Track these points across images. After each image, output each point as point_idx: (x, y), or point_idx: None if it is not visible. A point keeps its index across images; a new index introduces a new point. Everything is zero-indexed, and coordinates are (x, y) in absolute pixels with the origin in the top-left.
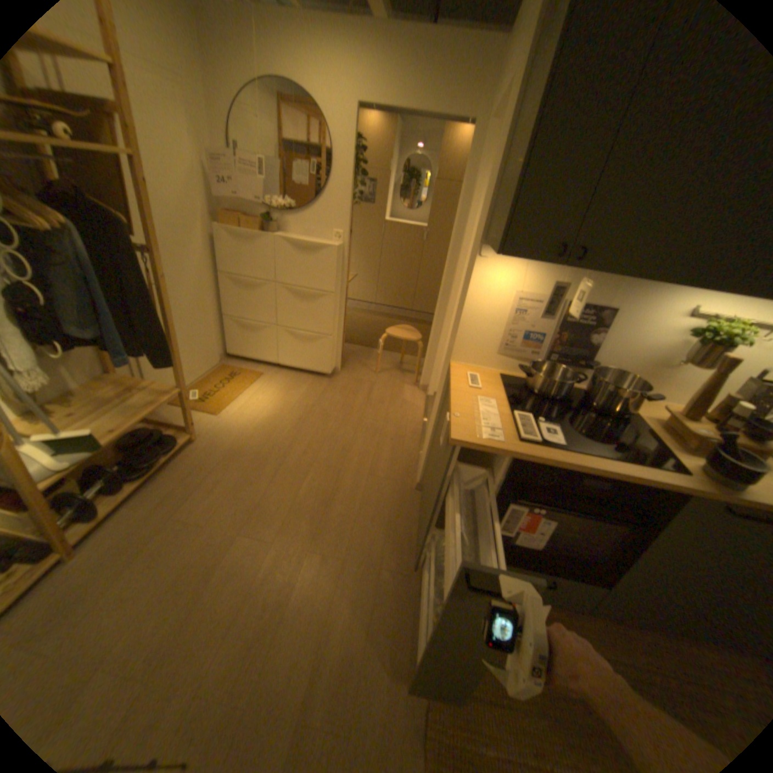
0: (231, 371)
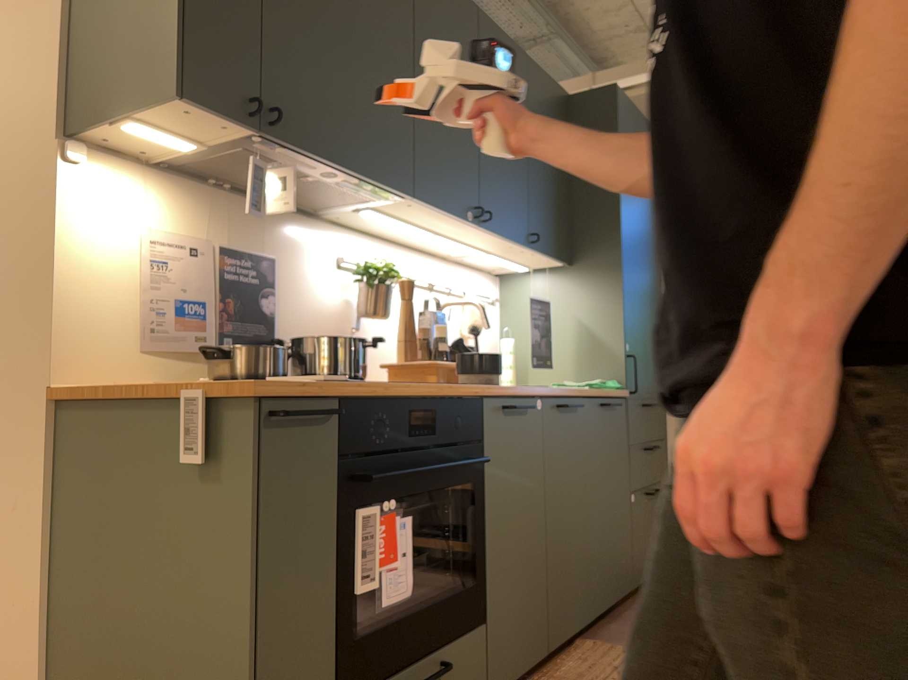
0: None
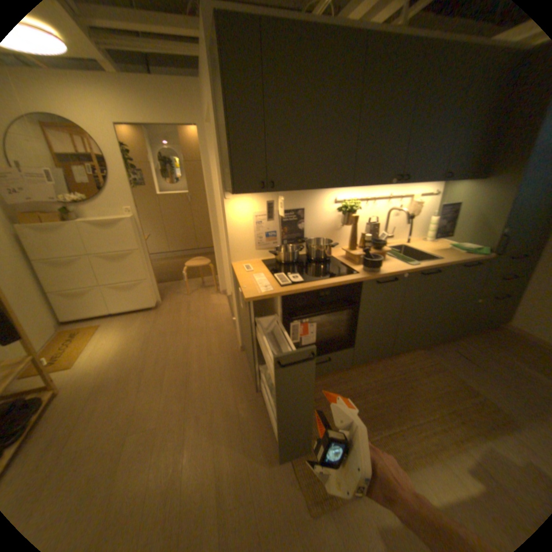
0: (69, 333)
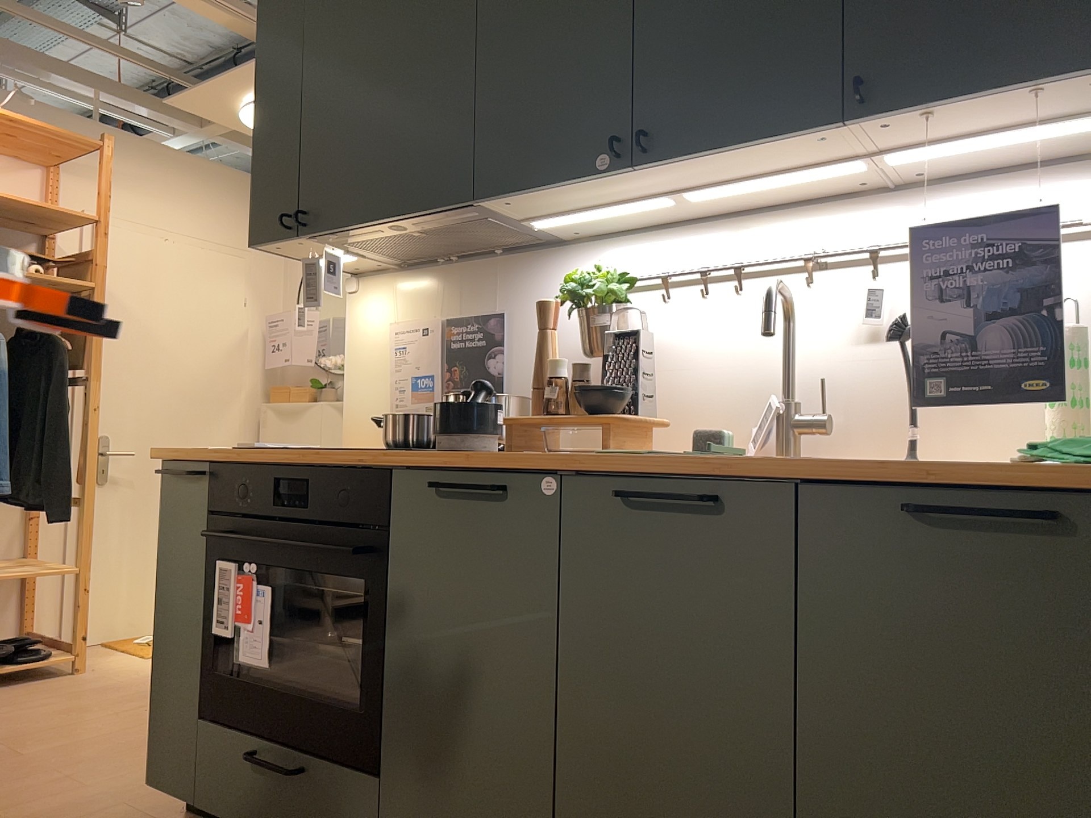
0: None
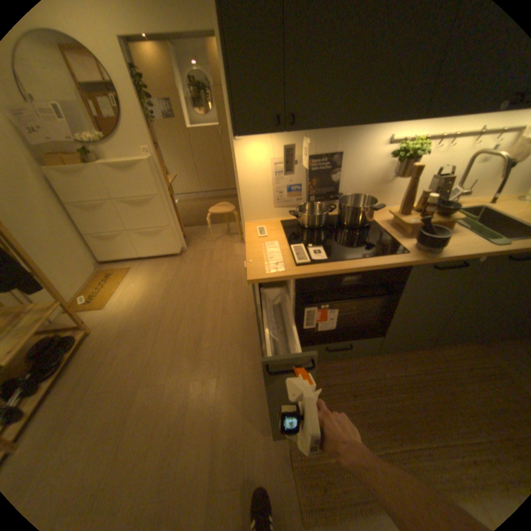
0: (105, 273)
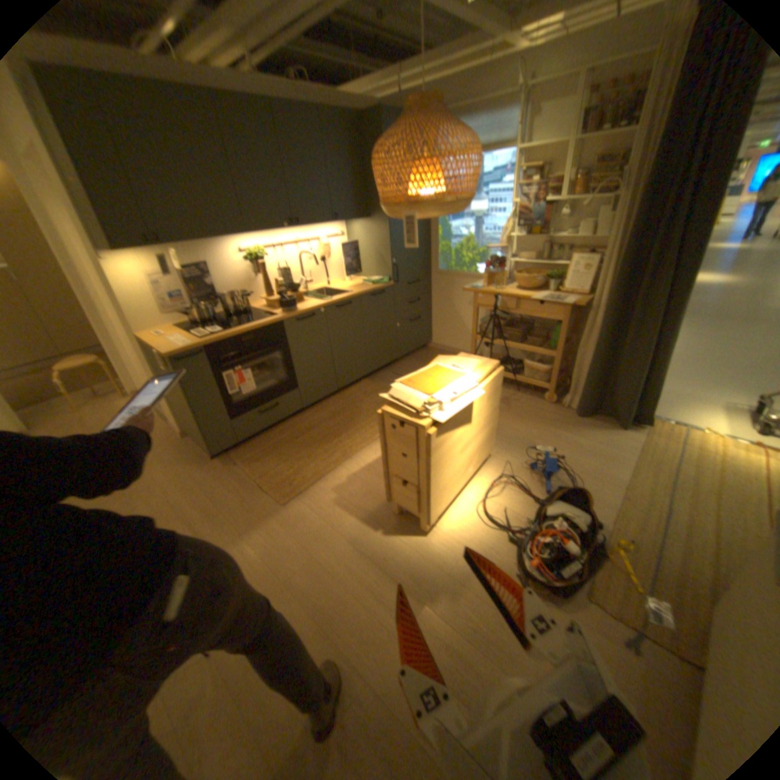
0: None
